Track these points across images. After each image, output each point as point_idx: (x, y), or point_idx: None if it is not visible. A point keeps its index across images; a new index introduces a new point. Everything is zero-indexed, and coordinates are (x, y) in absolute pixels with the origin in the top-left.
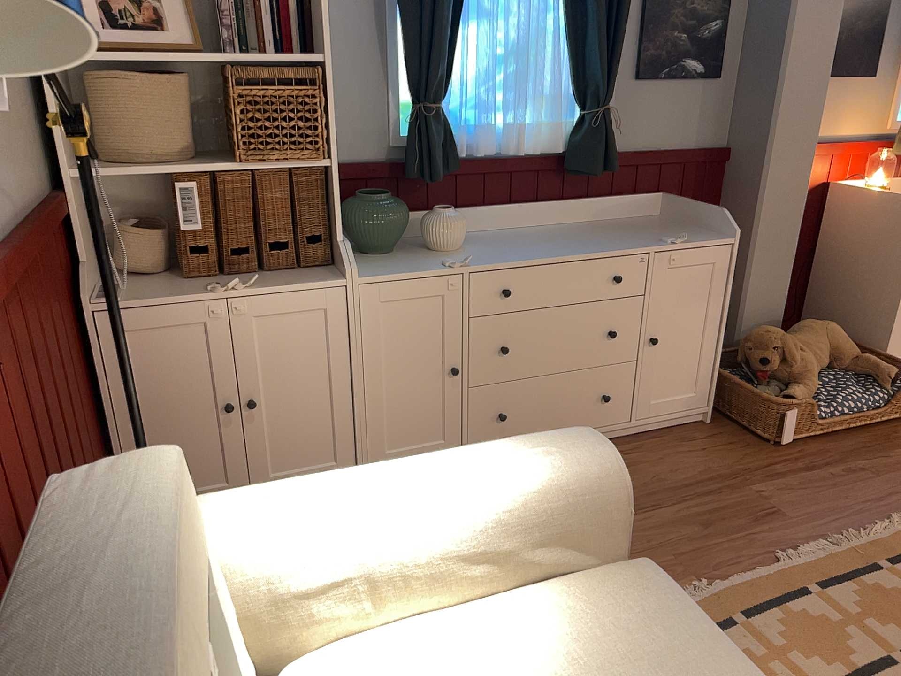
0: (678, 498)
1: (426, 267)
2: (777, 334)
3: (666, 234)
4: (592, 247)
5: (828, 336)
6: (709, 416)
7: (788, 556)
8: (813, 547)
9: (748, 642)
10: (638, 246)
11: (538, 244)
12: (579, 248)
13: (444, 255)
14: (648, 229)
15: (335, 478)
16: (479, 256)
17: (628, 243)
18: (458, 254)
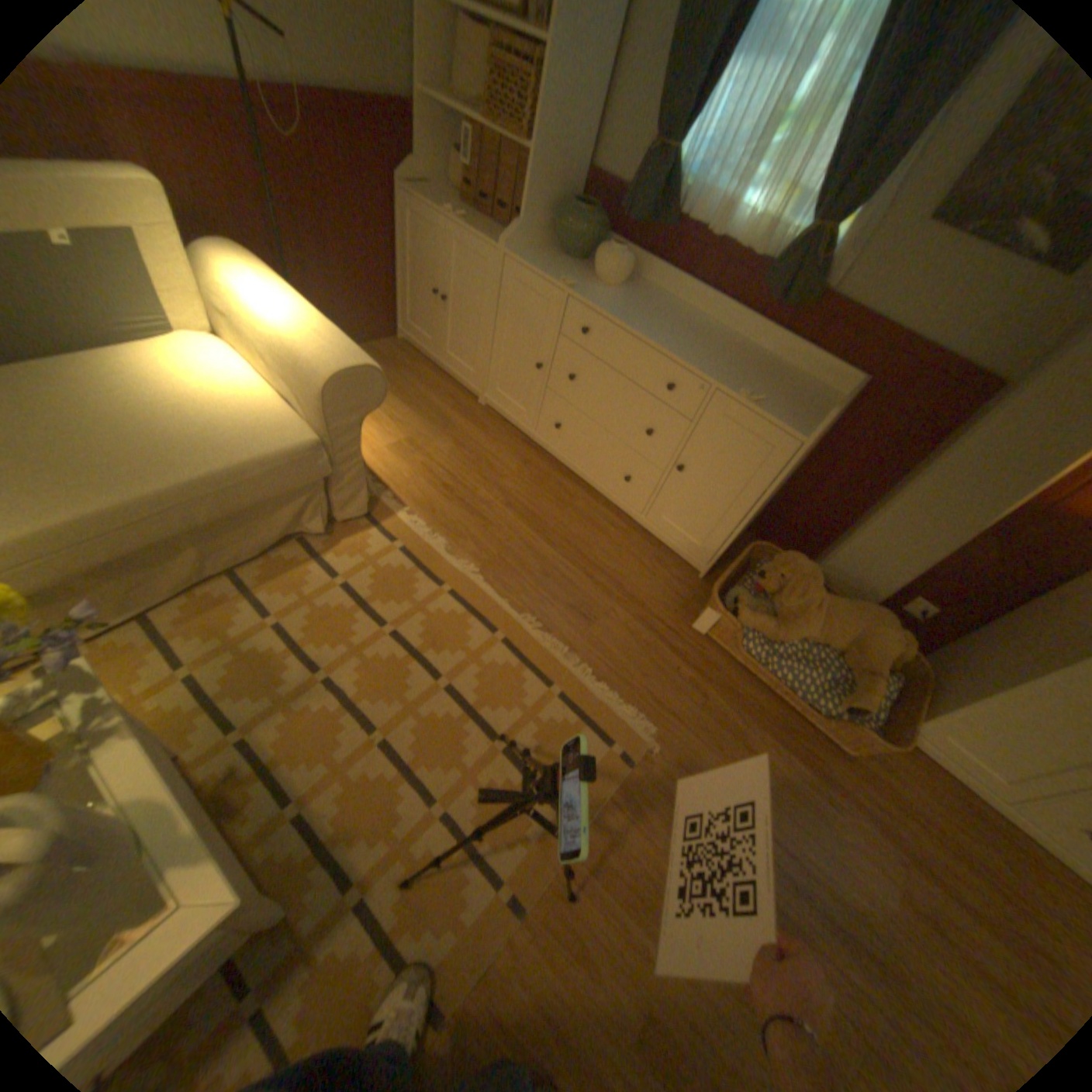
0: (570, 558)
1: (553, 275)
2: (801, 572)
3: (772, 396)
4: (680, 350)
5: (867, 633)
6: (702, 575)
7: (533, 625)
8: (554, 643)
9: (424, 594)
10: (709, 375)
11: (659, 324)
12: (669, 343)
13: (588, 283)
14: (781, 387)
15: (273, 285)
16: (600, 297)
17: (716, 371)
18: (598, 288)
